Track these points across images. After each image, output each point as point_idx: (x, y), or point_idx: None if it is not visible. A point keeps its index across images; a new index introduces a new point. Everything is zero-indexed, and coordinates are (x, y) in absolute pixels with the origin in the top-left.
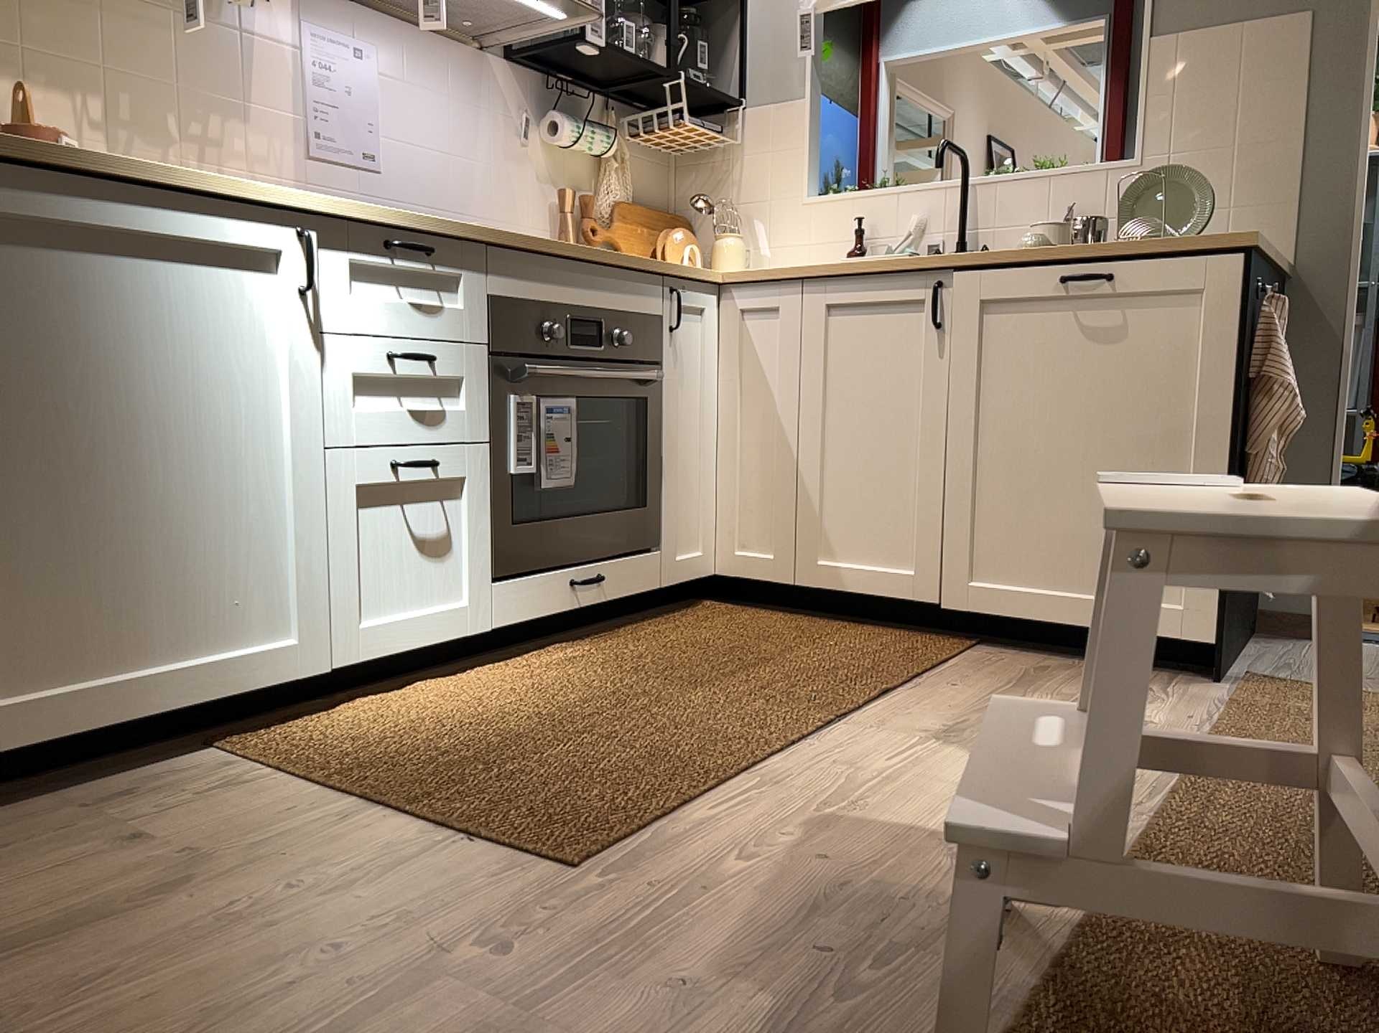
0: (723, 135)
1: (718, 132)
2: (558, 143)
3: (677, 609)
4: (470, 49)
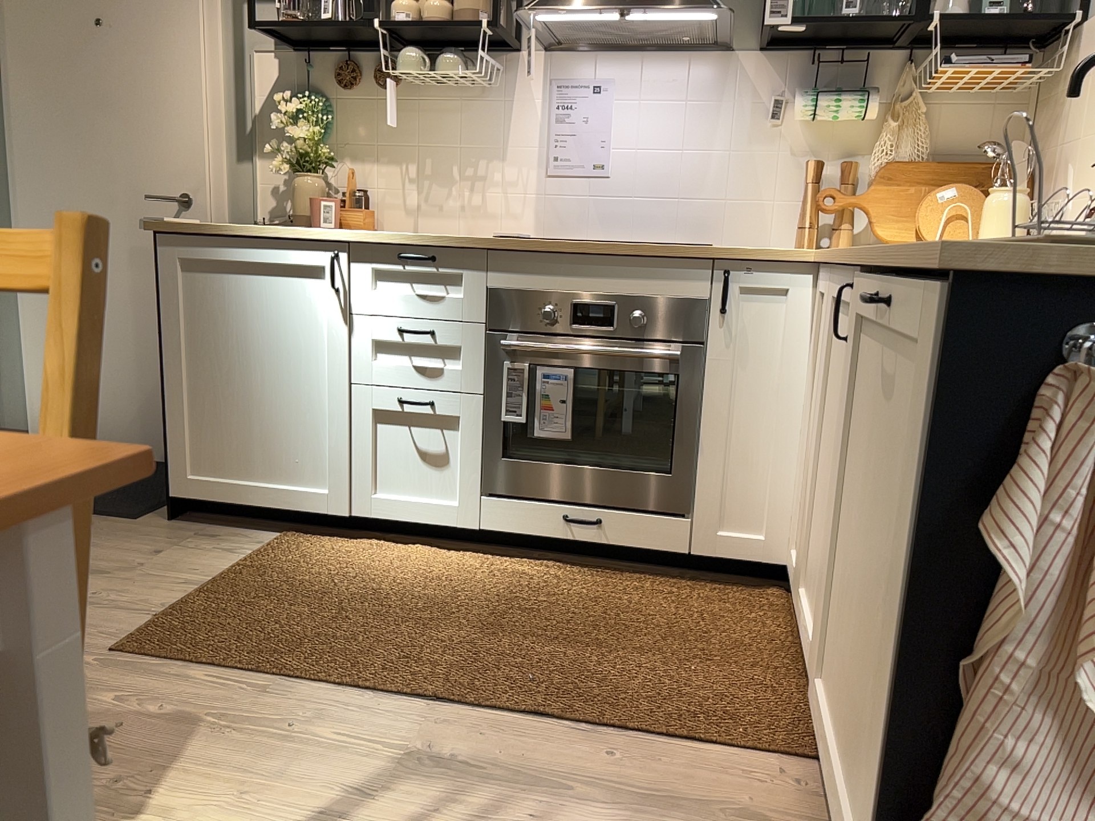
0: (1053, 61)
1: (1020, 63)
2: (791, 118)
3: (741, 585)
4: (712, 50)
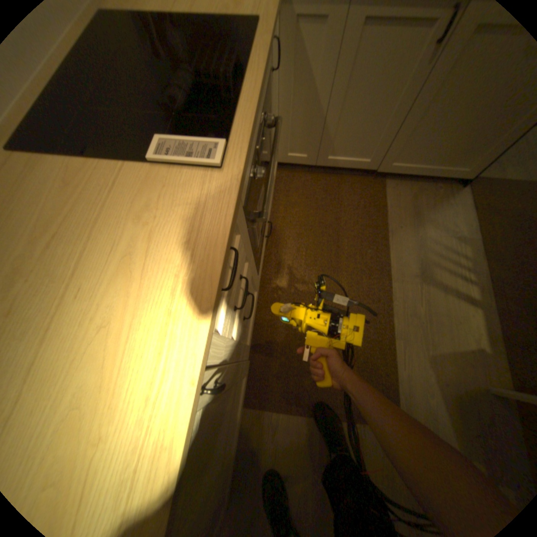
0: None
1: None
2: None
3: None
4: None
